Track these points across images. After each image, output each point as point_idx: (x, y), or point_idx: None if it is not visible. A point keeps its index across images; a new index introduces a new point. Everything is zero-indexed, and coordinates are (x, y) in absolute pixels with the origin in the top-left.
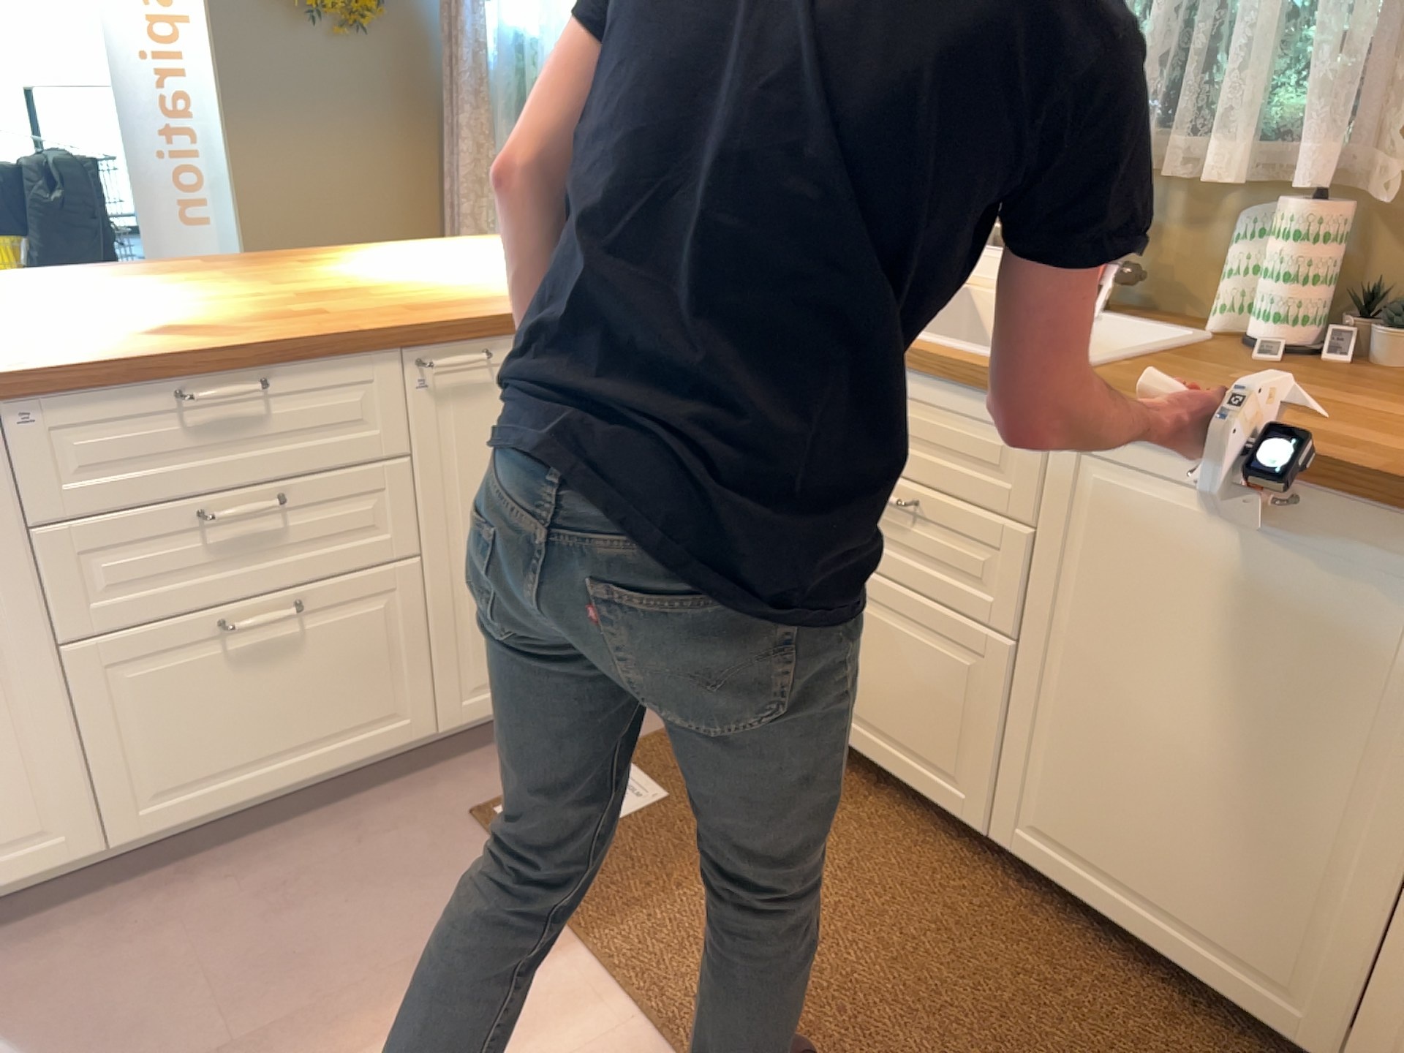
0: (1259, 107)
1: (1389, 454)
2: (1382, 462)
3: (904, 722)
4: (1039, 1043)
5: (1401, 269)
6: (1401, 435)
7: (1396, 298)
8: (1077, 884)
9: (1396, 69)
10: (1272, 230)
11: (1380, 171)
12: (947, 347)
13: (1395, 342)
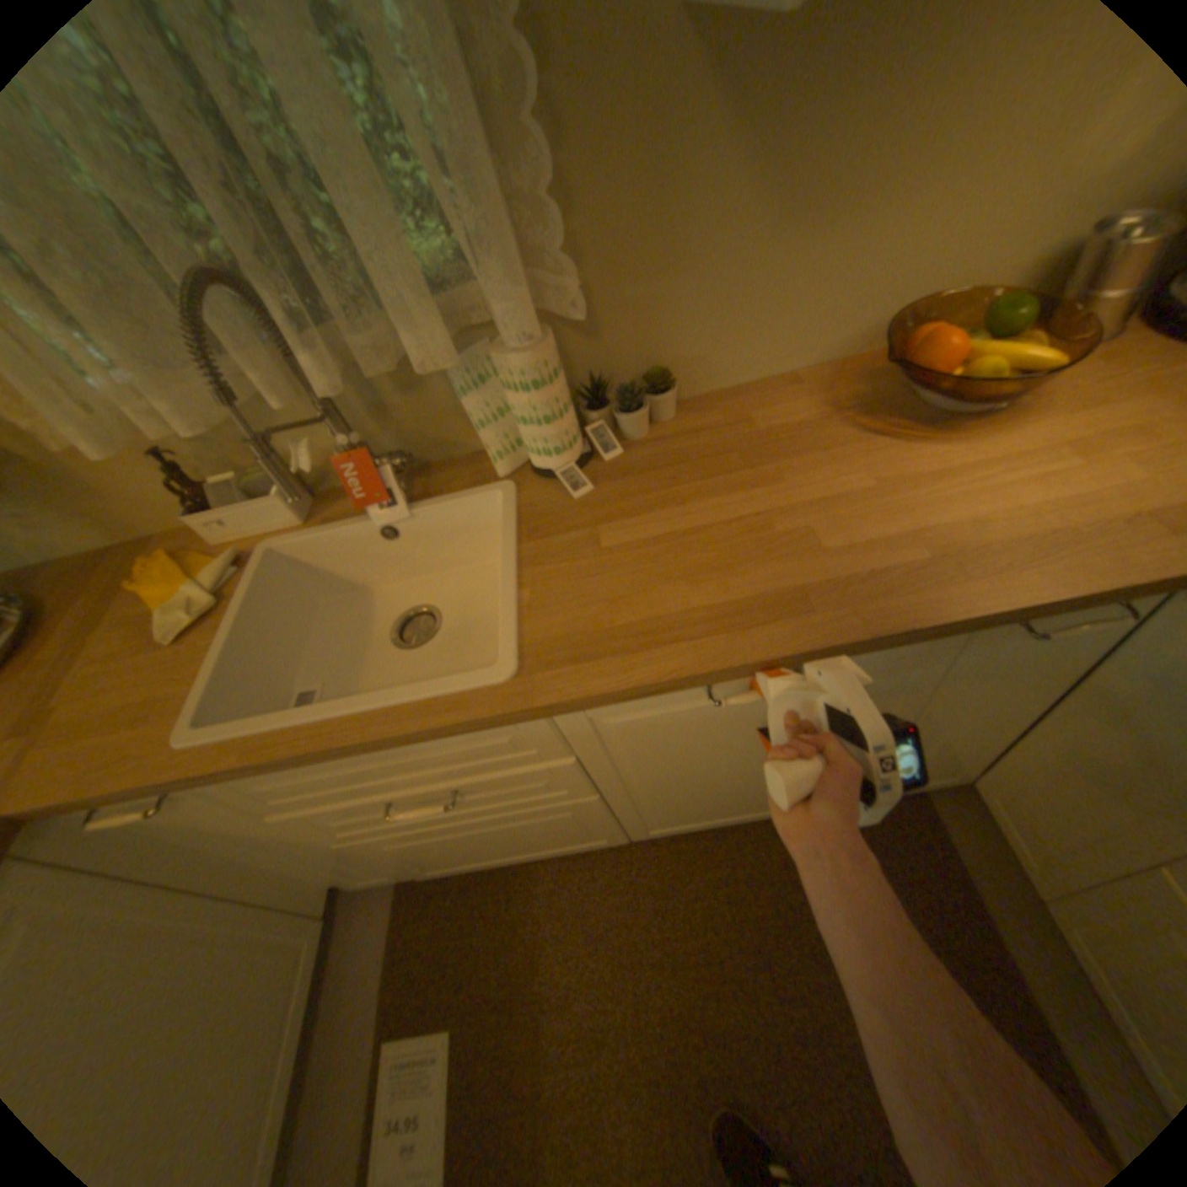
0: (417, 269)
1: (827, 588)
2: (851, 614)
3: (537, 847)
4: (765, 928)
5: (597, 351)
6: (785, 543)
7: (604, 373)
8: (699, 829)
9: (506, 170)
10: (507, 381)
11: (551, 284)
12: (377, 711)
13: (642, 418)
